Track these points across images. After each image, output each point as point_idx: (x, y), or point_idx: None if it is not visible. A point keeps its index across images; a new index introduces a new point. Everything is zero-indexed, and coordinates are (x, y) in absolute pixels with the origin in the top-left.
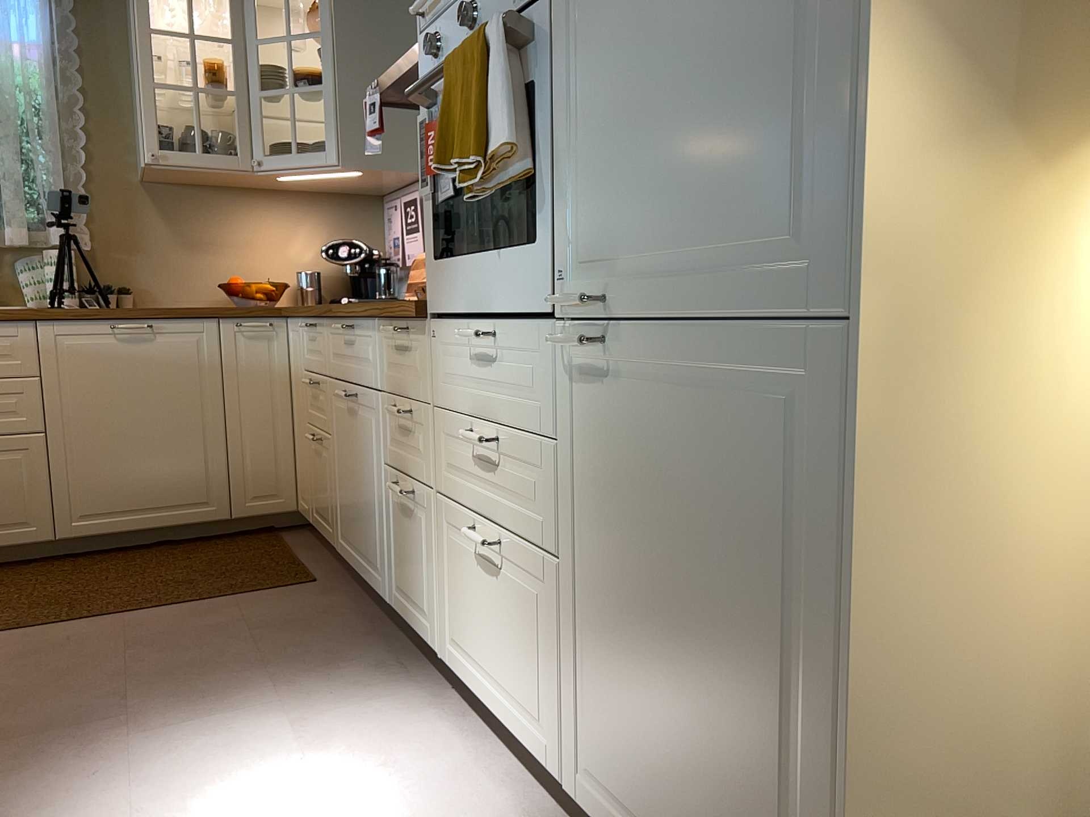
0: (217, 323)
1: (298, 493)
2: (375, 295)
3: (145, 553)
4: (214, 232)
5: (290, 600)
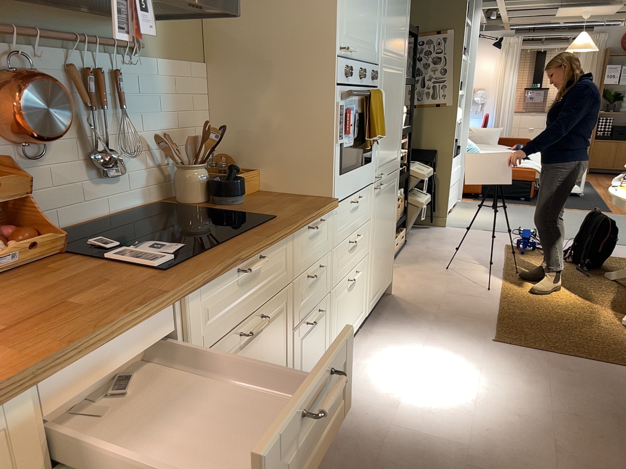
0: None
1: None
2: None
3: None
4: None
5: None
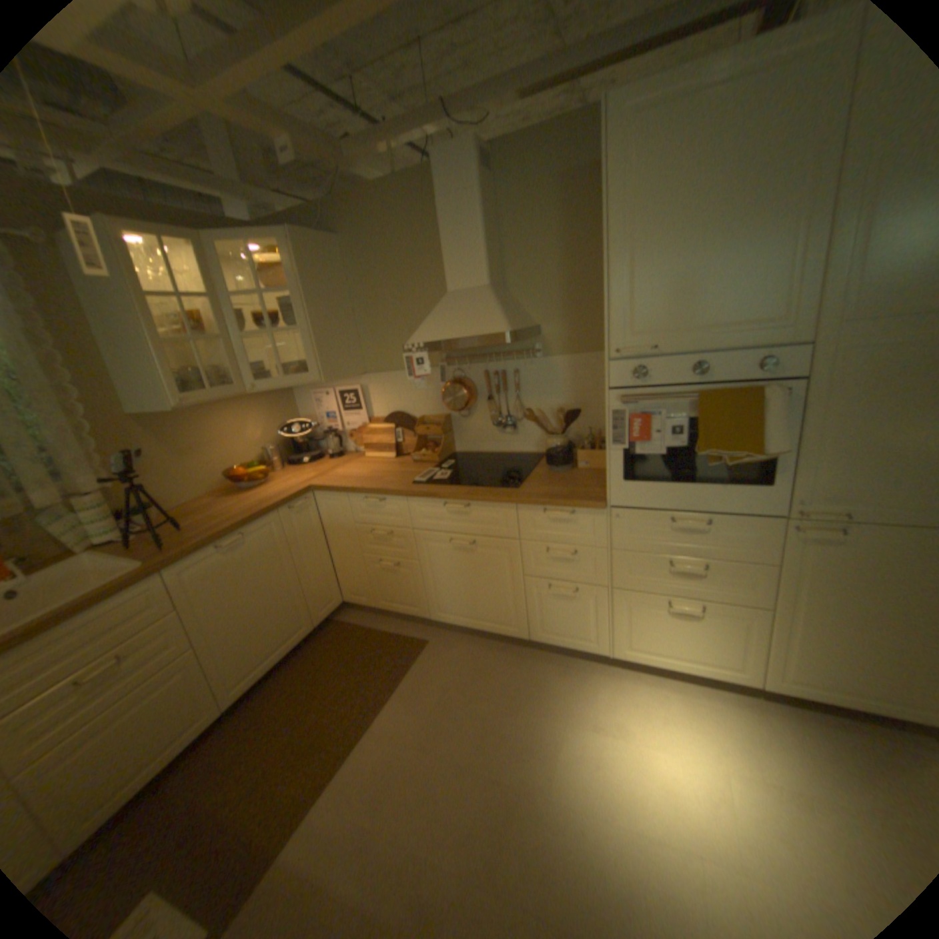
0: (277, 513)
1: (344, 593)
2: (312, 450)
3: (278, 682)
4: (194, 438)
5: (438, 661)
